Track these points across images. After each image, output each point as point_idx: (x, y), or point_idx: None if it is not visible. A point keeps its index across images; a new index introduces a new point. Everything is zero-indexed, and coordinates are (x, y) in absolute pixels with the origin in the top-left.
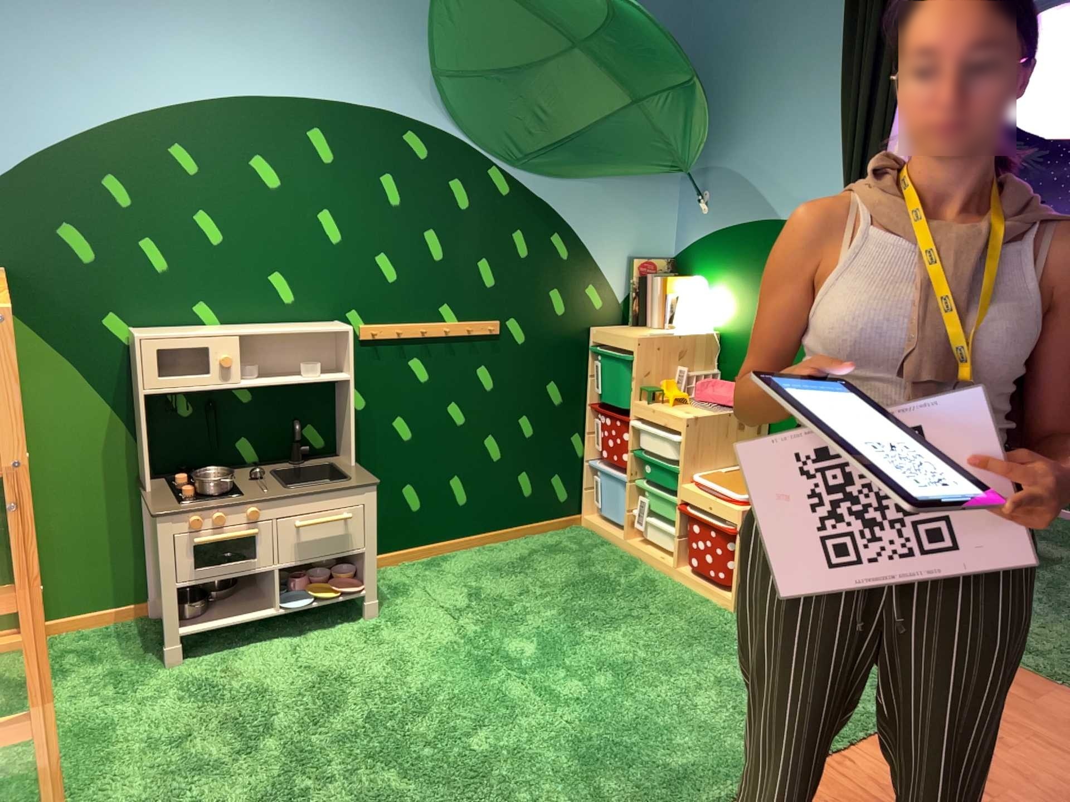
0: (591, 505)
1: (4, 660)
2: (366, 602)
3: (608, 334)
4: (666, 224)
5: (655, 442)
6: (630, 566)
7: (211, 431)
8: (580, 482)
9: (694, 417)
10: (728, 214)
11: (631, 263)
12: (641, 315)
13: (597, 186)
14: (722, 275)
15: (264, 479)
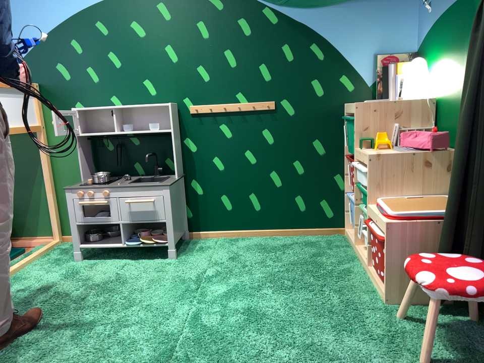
0: (347, 222)
1: (35, 248)
2: (171, 253)
3: (349, 105)
4: (409, 26)
5: (364, 176)
6: (346, 264)
7: (119, 158)
8: (343, 207)
9: (380, 155)
10: (442, 1)
11: (377, 56)
12: (385, 93)
13: (345, 6)
14: (440, 51)
15: (127, 181)
